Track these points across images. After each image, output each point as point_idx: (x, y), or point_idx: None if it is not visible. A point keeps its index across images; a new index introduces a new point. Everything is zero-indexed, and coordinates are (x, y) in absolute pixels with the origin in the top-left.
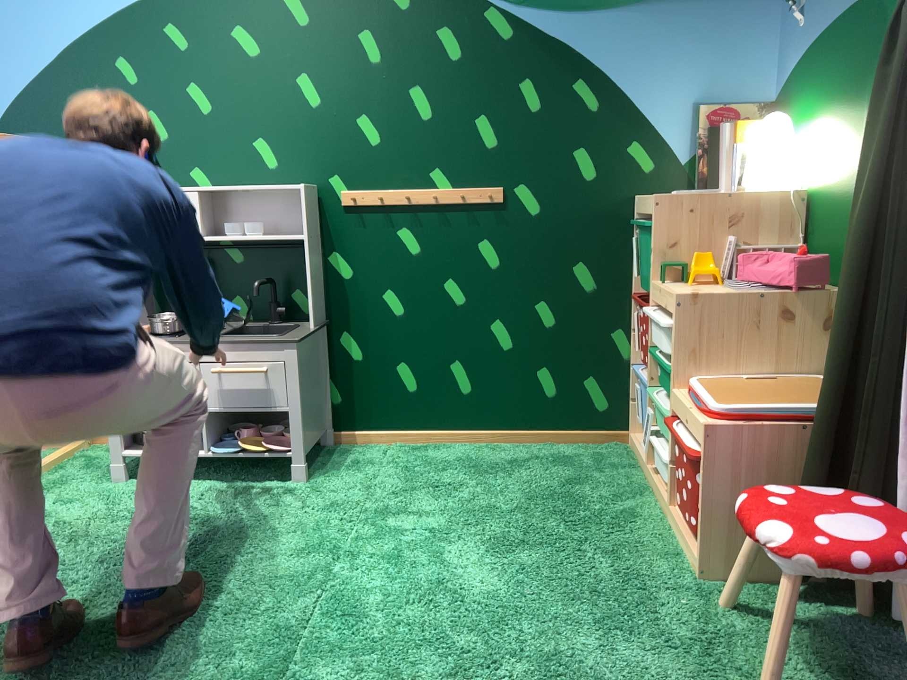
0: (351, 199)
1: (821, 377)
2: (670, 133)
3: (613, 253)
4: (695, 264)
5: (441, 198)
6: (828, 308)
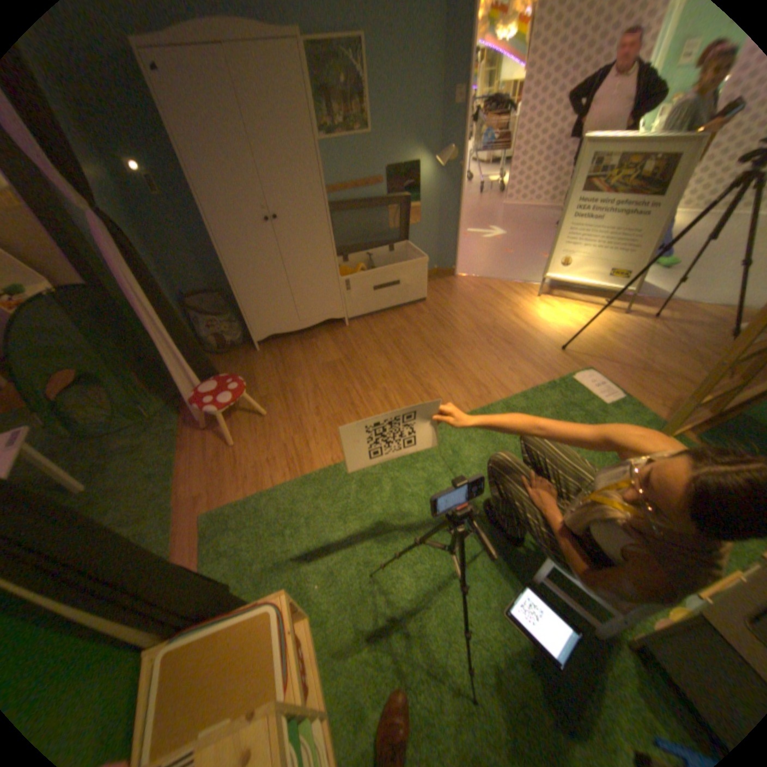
0: None
1: None
2: None
3: None
4: None
5: None
6: None
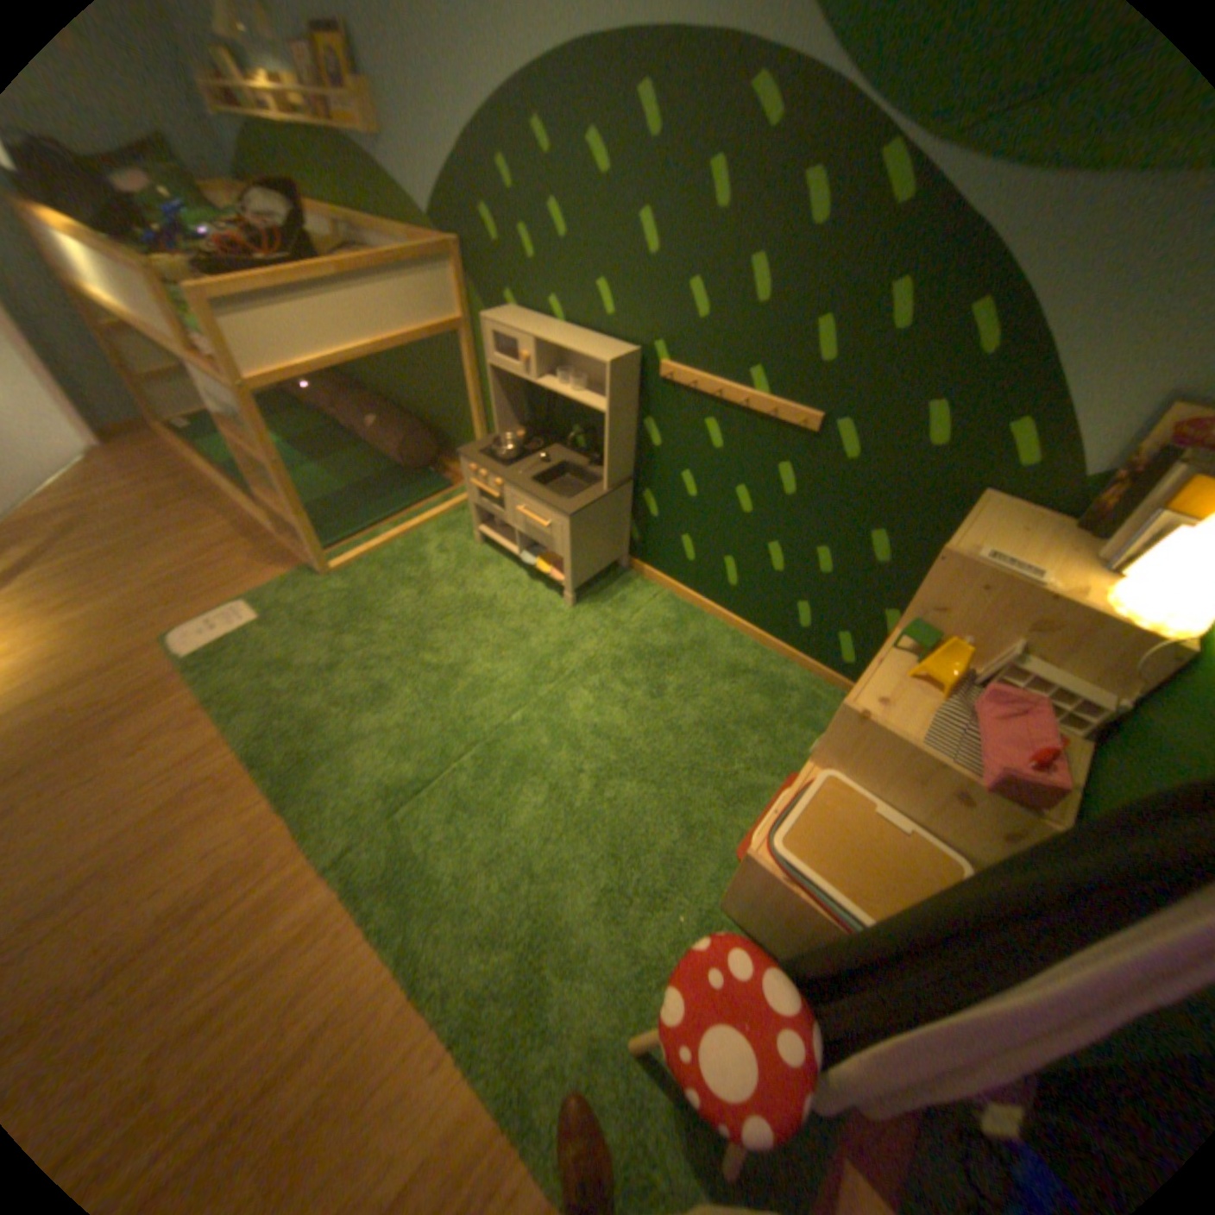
0: (668, 376)
1: (973, 867)
2: (1097, 427)
3: (926, 542)
4: (943, 653)
5: (753, 407)
6: (1023, 833)
